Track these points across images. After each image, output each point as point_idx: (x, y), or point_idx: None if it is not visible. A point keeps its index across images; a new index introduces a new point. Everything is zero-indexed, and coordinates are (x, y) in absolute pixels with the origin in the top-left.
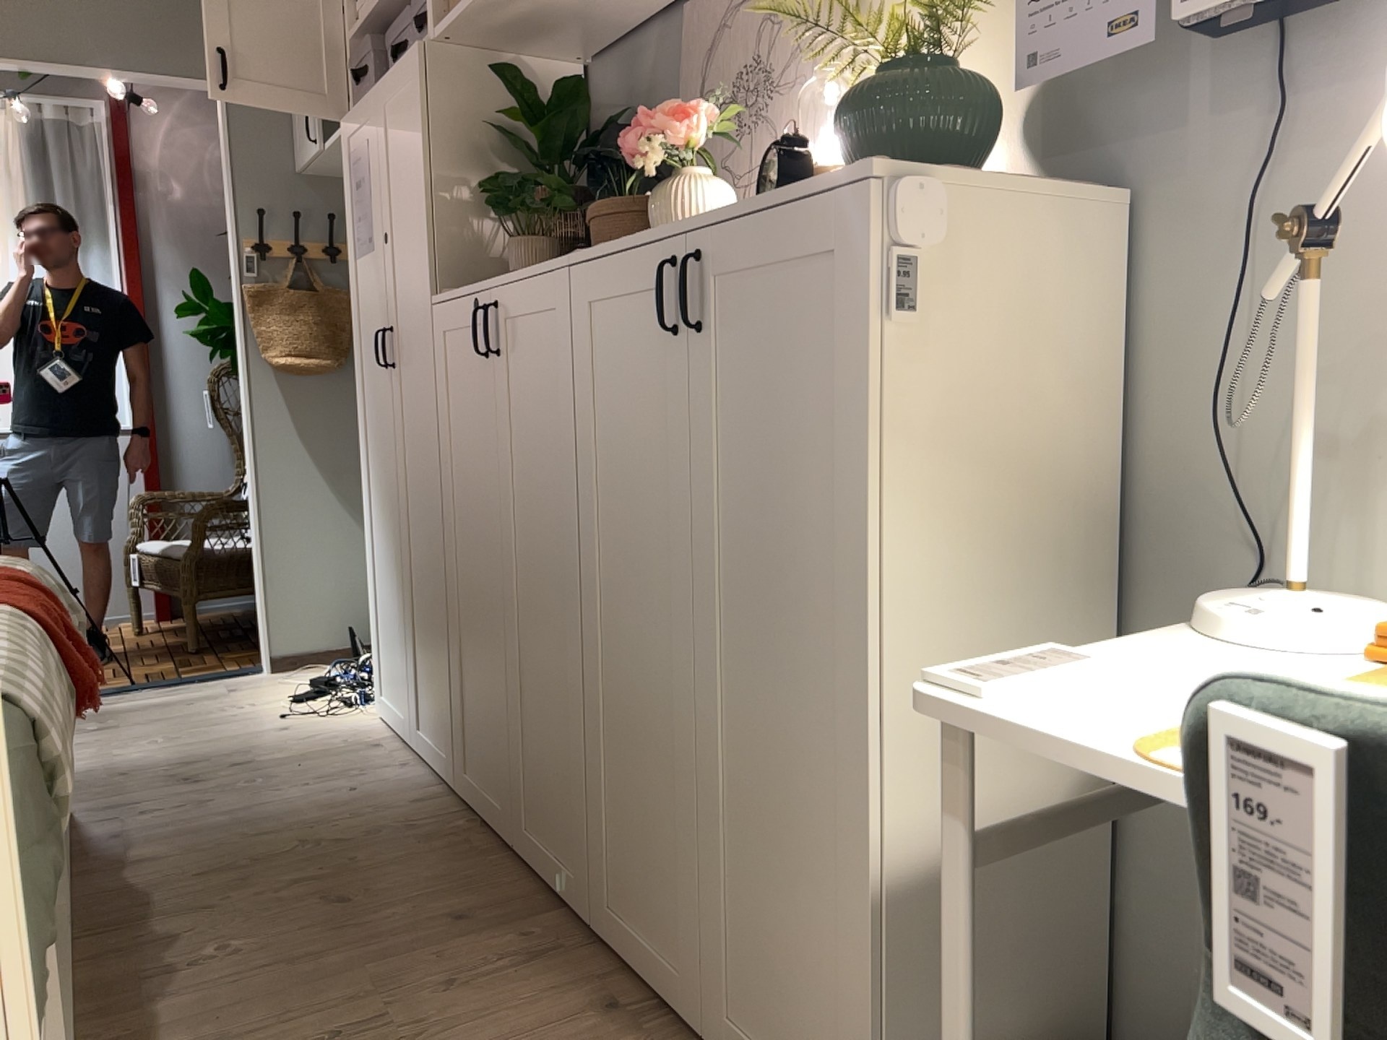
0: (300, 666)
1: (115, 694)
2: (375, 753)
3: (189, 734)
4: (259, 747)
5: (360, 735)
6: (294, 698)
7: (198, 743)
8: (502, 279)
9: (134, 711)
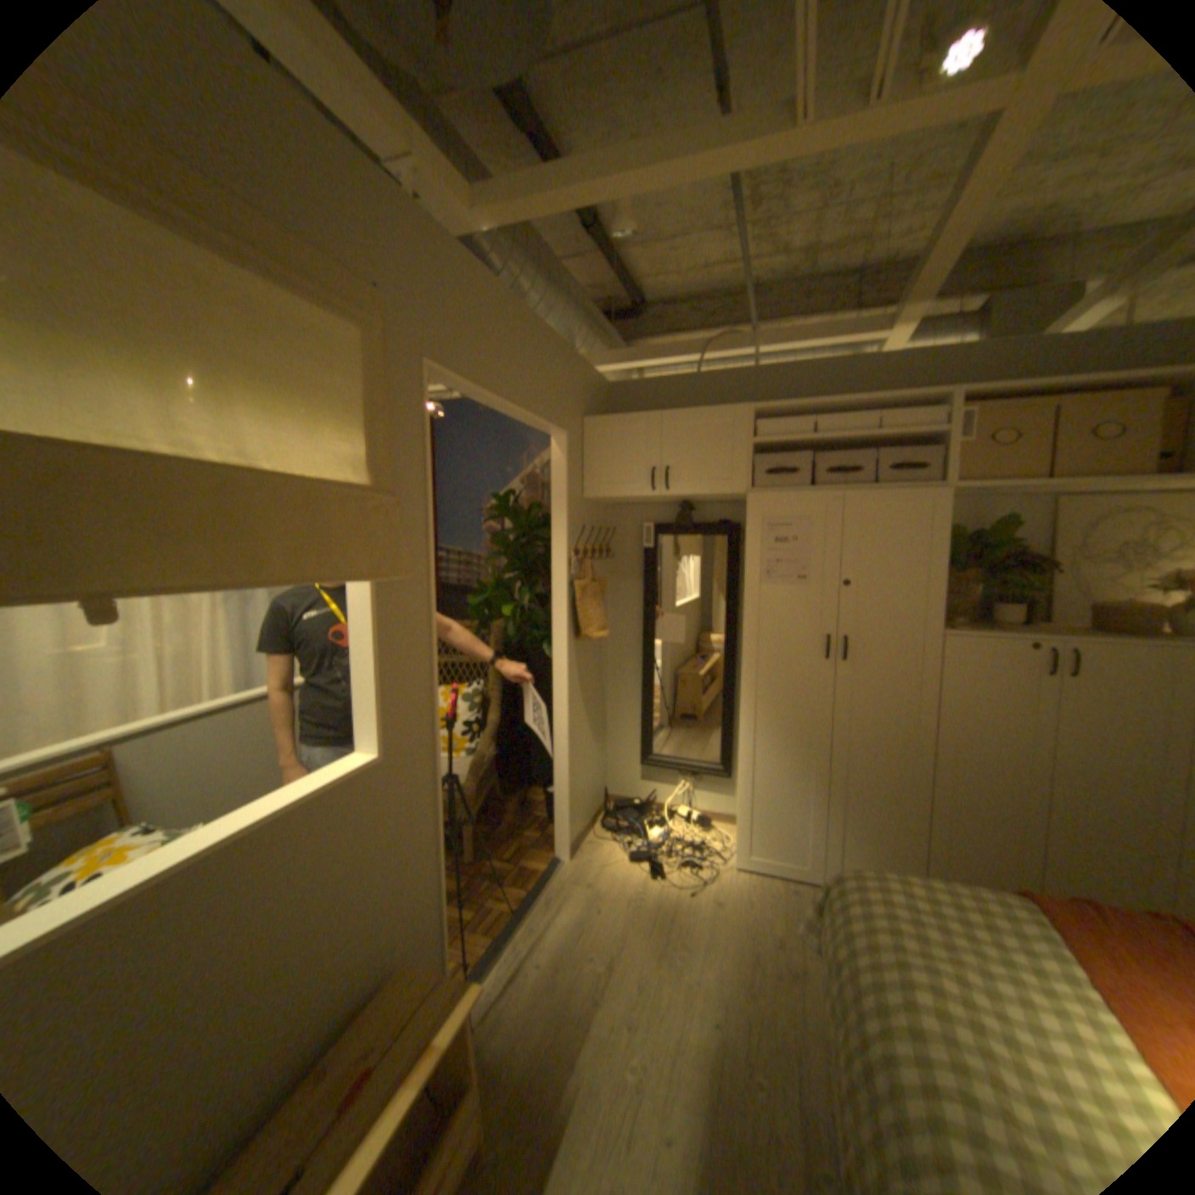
0: (579, 850)
1: (515, 932)
2: (809, 901)
3: (682, 941)
4: (750, 929)
5: (767, 891)
6: (650, 879)
7: (710, 946)
8: (1057, 636)
9: (580, 940)
